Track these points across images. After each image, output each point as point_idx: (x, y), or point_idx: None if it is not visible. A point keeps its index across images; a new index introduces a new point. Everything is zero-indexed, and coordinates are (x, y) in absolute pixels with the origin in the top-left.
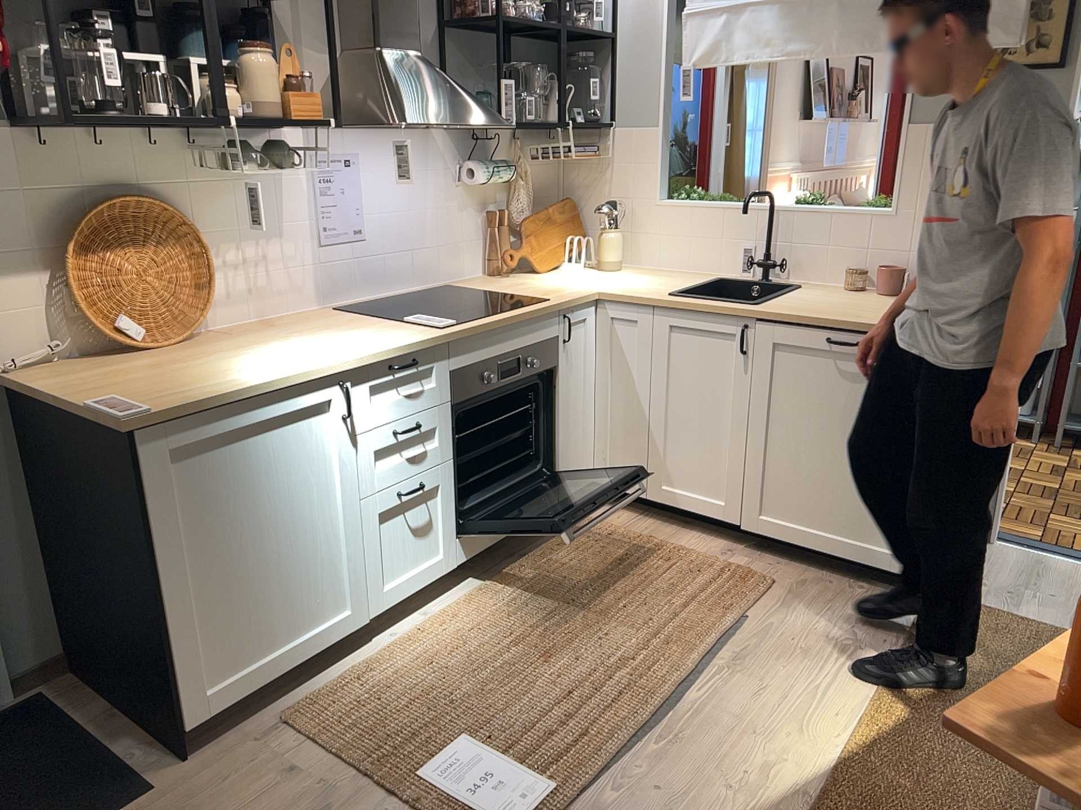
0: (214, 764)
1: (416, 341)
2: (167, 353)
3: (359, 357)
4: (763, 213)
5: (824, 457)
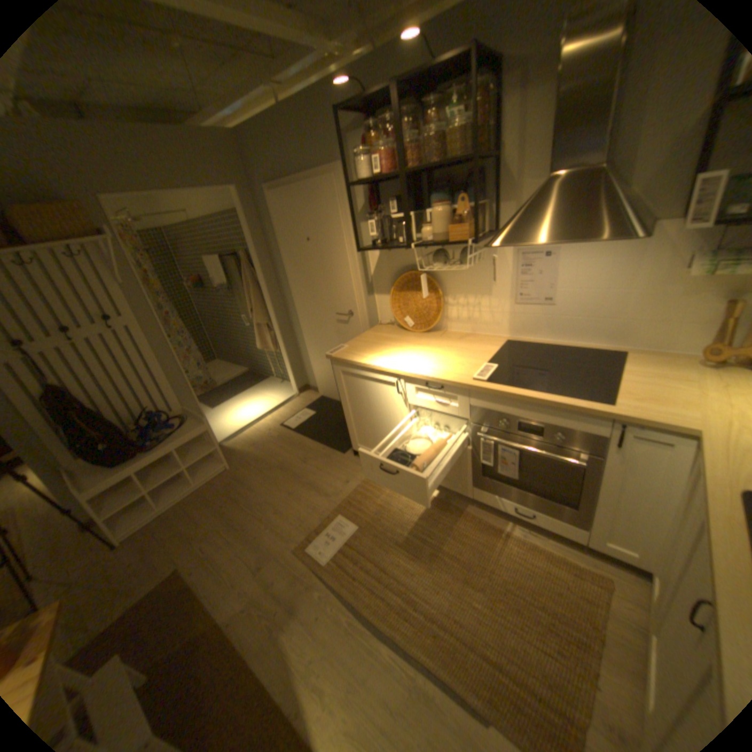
0: (352, 462)
1: (441, 378)
2: (408, 335)
3: (405, 371)
4: None
5: None
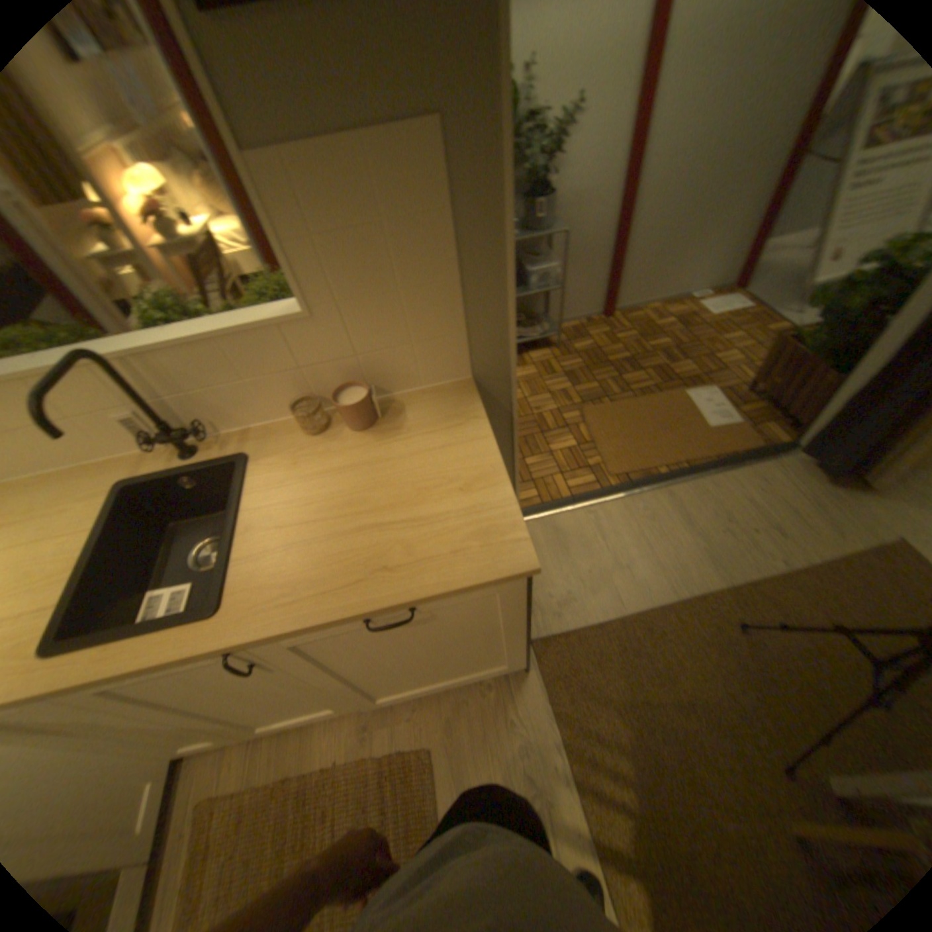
0: None
1: None
2: None
3: None
4: (94, 371)
5: (413, 666)
